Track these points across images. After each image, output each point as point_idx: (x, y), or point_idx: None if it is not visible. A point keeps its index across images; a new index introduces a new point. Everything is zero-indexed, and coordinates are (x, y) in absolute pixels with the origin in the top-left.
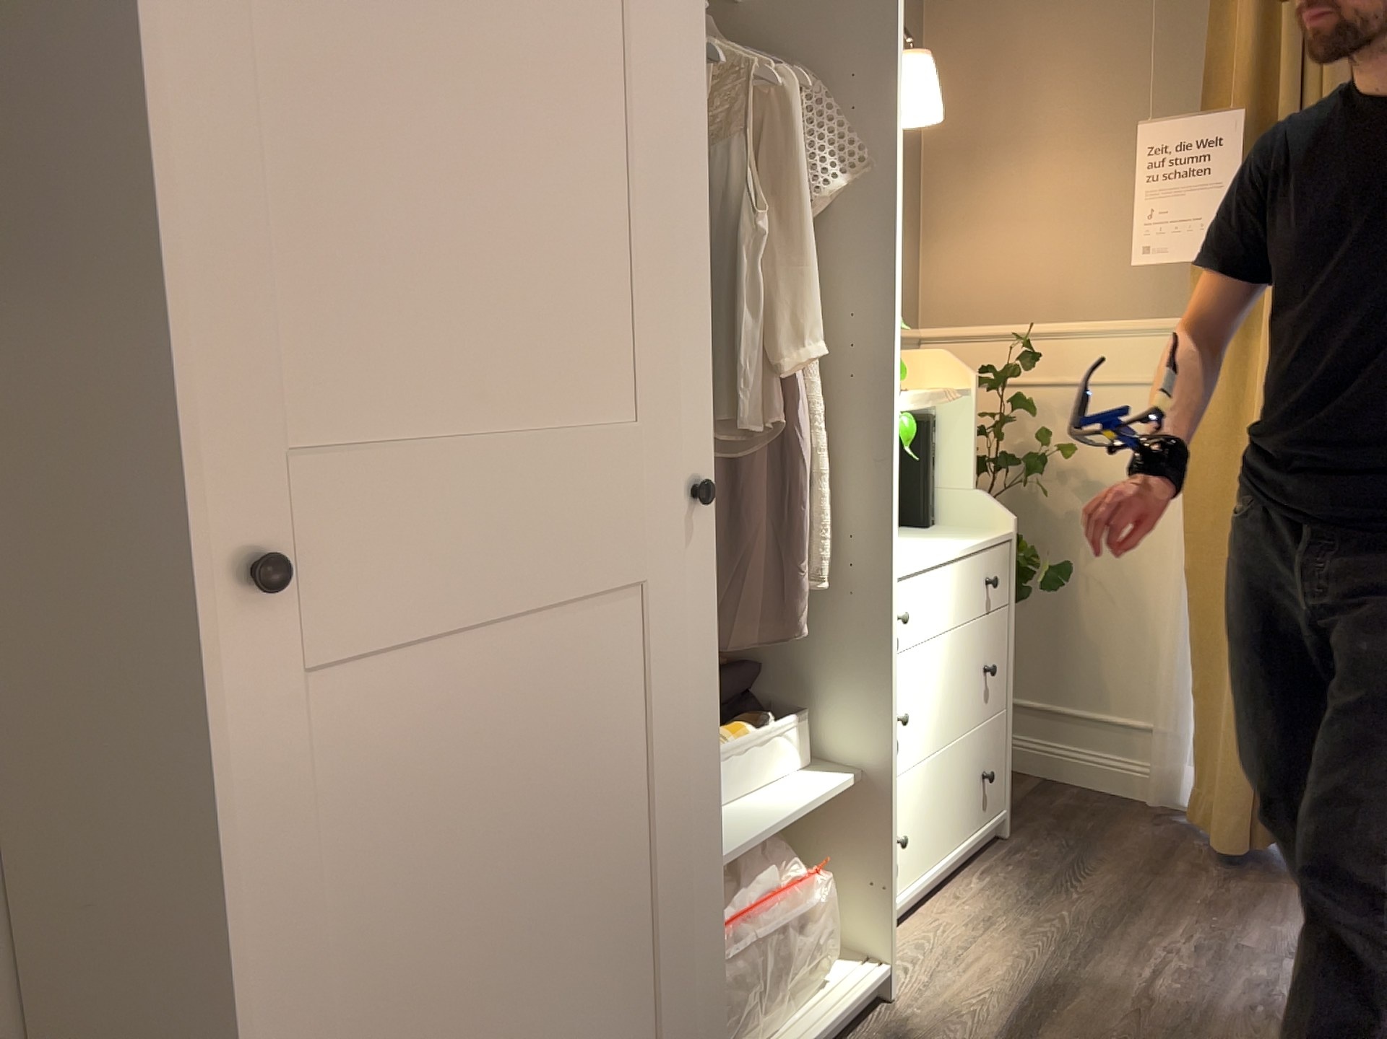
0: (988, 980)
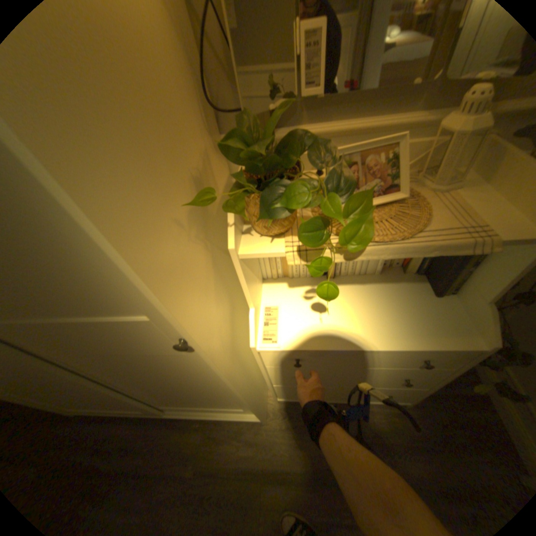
0: (295, 452)
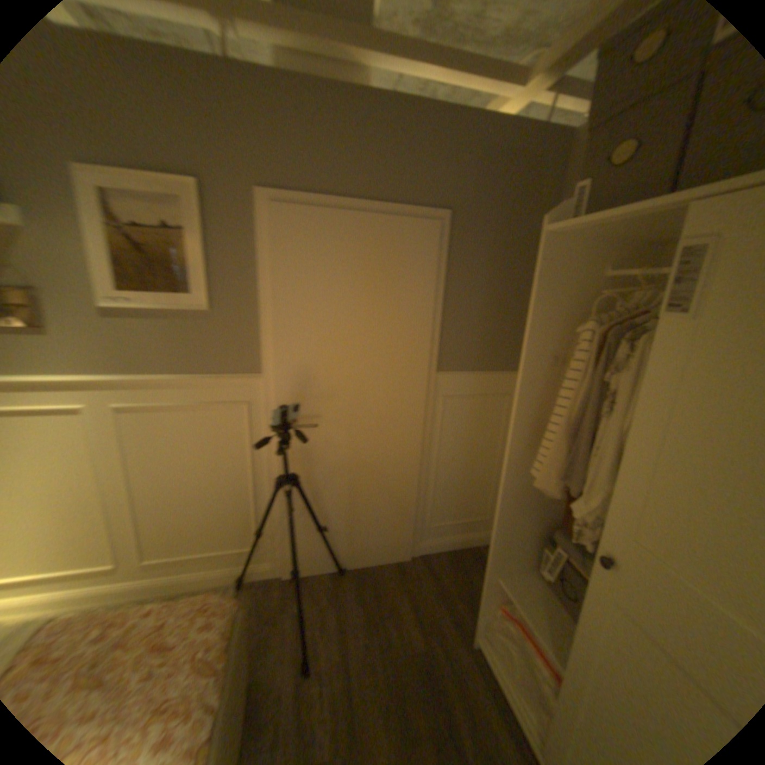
0: None
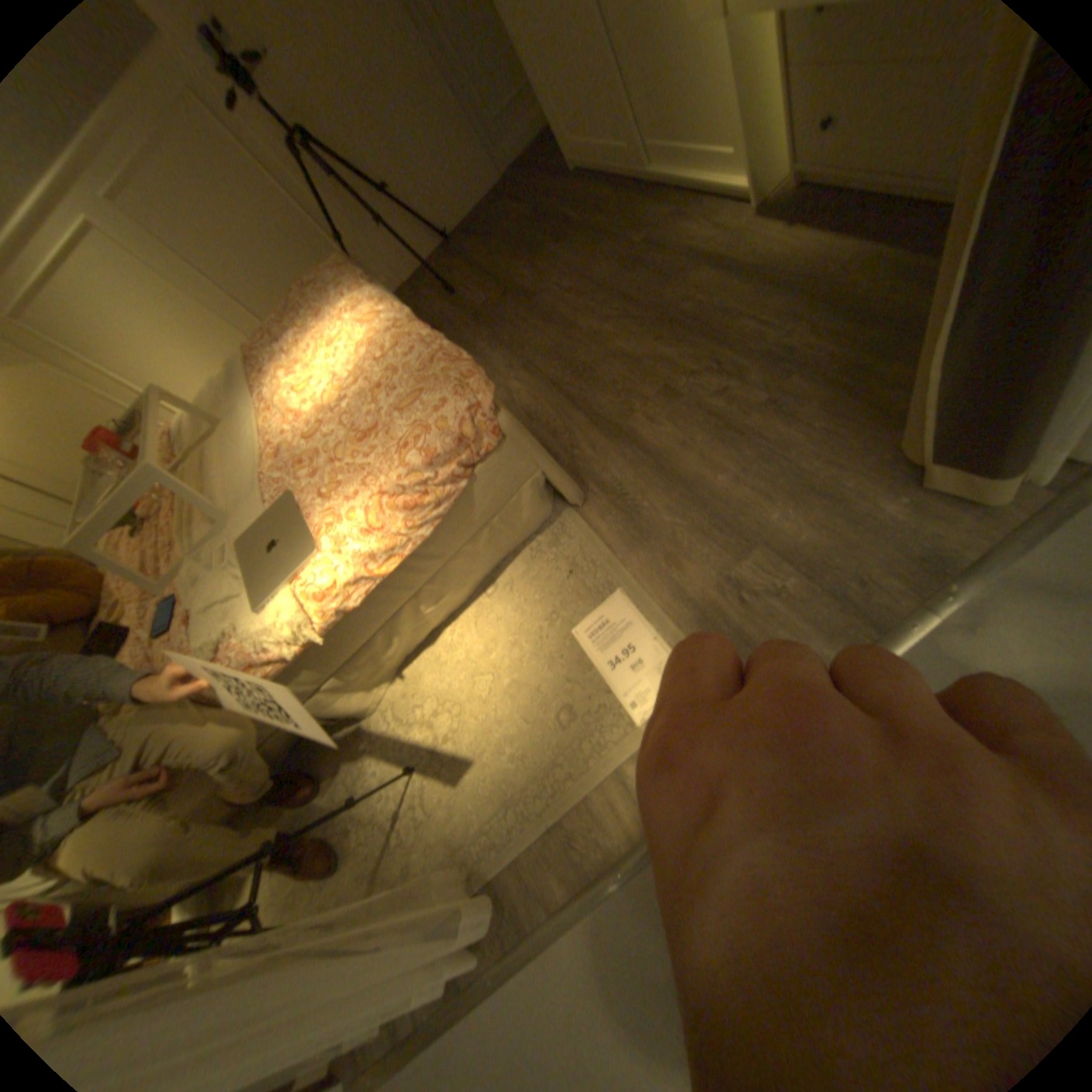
0: (771, 243)
